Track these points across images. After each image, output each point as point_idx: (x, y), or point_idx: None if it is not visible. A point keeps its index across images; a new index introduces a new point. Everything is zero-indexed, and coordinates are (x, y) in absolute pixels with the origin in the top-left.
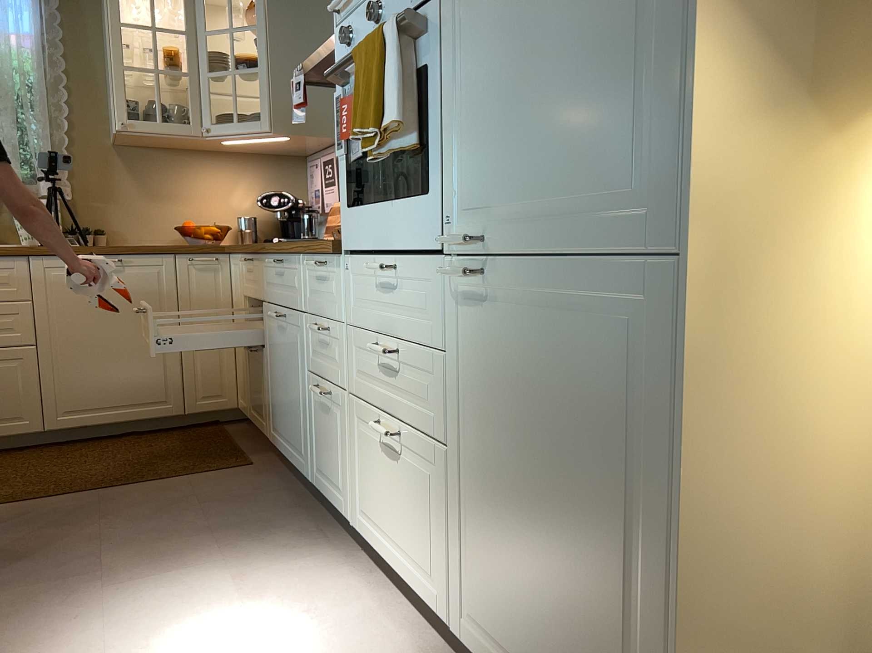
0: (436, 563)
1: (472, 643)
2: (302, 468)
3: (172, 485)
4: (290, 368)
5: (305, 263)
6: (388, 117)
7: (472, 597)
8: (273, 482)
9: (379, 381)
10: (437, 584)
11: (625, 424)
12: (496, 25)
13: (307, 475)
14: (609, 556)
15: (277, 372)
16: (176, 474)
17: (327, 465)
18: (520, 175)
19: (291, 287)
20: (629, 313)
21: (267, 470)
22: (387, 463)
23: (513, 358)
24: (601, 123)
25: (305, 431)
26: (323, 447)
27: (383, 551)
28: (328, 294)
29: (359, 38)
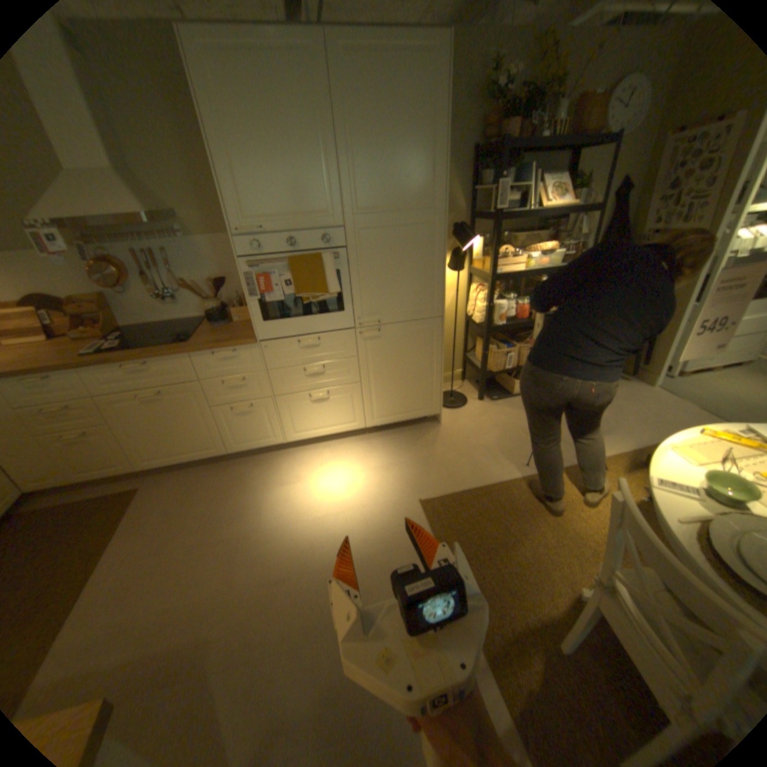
0: (352, 416)
1: (374, 423)
2: (210, 454)
3: (128, 527)
4: (176, 416)
5: (188, 356)
6: (331, 290)
7: (373, 412)
8: (177, 479)
9: (304, 381)
10: (353, 421)
11: (425, 349)
12: (376, 265)
13: (220, 452)
14: (422, 375)
15: (144, 429)
16: (109, 528)
17: (248, 435)
18: (389, 305)
19: (167, 374)
20: (425, 329)
21: (153, 483)
22: (314, 405)
23: (388, 348)
24: (417, 293)
25: (210, 436)
26: (242, 430)
27: (314, 434)
28: (238, 364)
29: (264, 248)
